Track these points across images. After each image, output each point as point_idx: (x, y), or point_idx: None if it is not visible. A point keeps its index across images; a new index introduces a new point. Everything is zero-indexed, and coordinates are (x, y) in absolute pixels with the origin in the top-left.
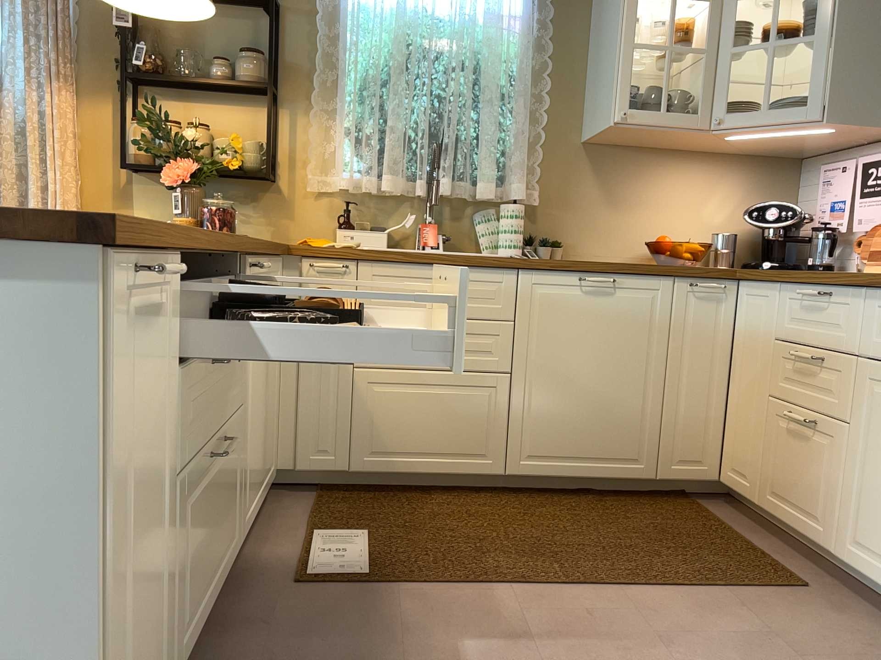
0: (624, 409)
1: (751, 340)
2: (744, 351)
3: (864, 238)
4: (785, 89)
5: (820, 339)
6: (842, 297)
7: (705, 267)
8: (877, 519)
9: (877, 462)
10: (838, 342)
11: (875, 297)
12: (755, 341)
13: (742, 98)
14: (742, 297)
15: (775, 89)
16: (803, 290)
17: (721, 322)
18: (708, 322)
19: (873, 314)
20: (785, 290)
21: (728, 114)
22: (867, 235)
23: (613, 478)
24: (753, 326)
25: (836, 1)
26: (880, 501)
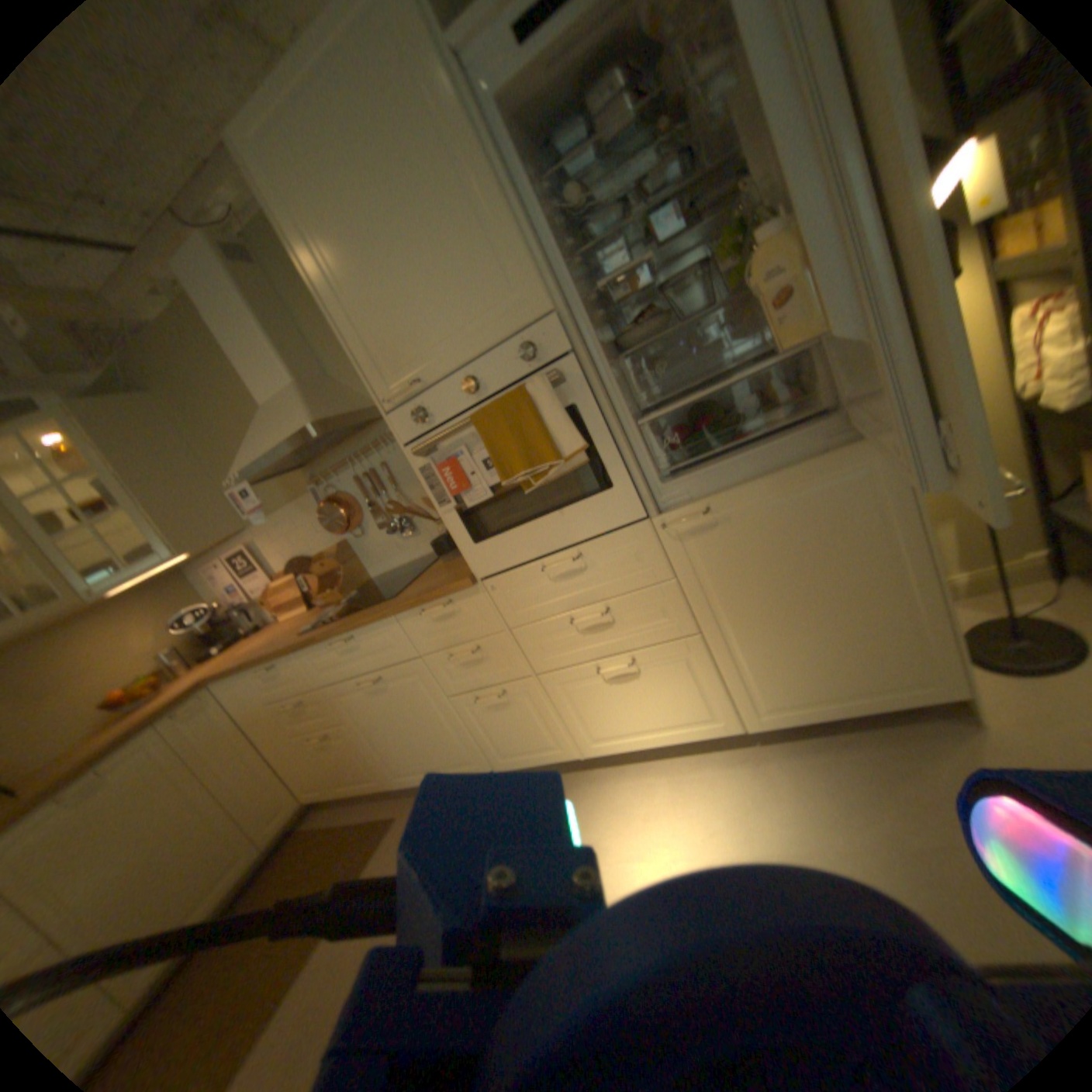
0: (188, 843)
1: (243, 715)
2: (244, 724)
3: (258, 599)
4: (120, 530)
5: (285, 691)
6: (277, 662)
7: (165, 697)
8: (389, 758)
9: (367, 733)
10: (296, 687)
11: (296, 655)
12: (246, 714)
13: (86, 552)
14: (212, 694)
15: (111, 534)
16: (250, 670)
17: (211, 720)
18: (201, 728)
19: (302, 663)
20: (238, 676)
21: (84, 577)
22: (258, 595)
23: (223, 891)
24: (236, 707)
25: (113, 475)
26: (383, 749)
